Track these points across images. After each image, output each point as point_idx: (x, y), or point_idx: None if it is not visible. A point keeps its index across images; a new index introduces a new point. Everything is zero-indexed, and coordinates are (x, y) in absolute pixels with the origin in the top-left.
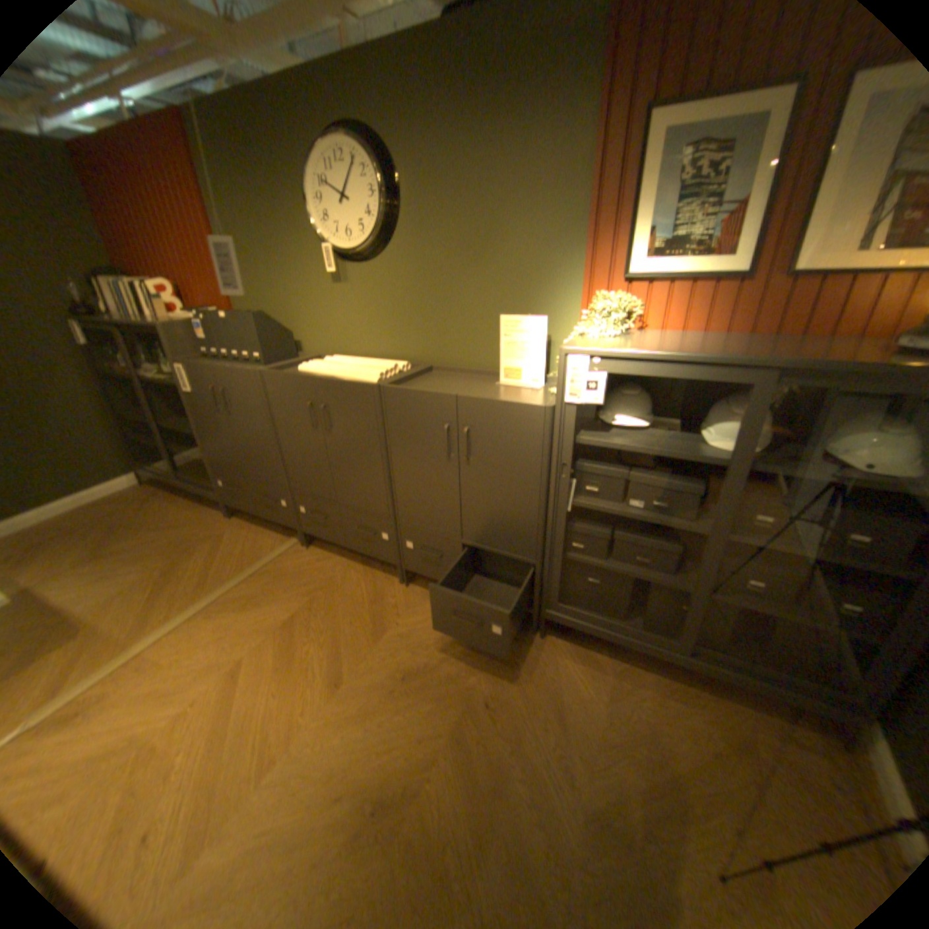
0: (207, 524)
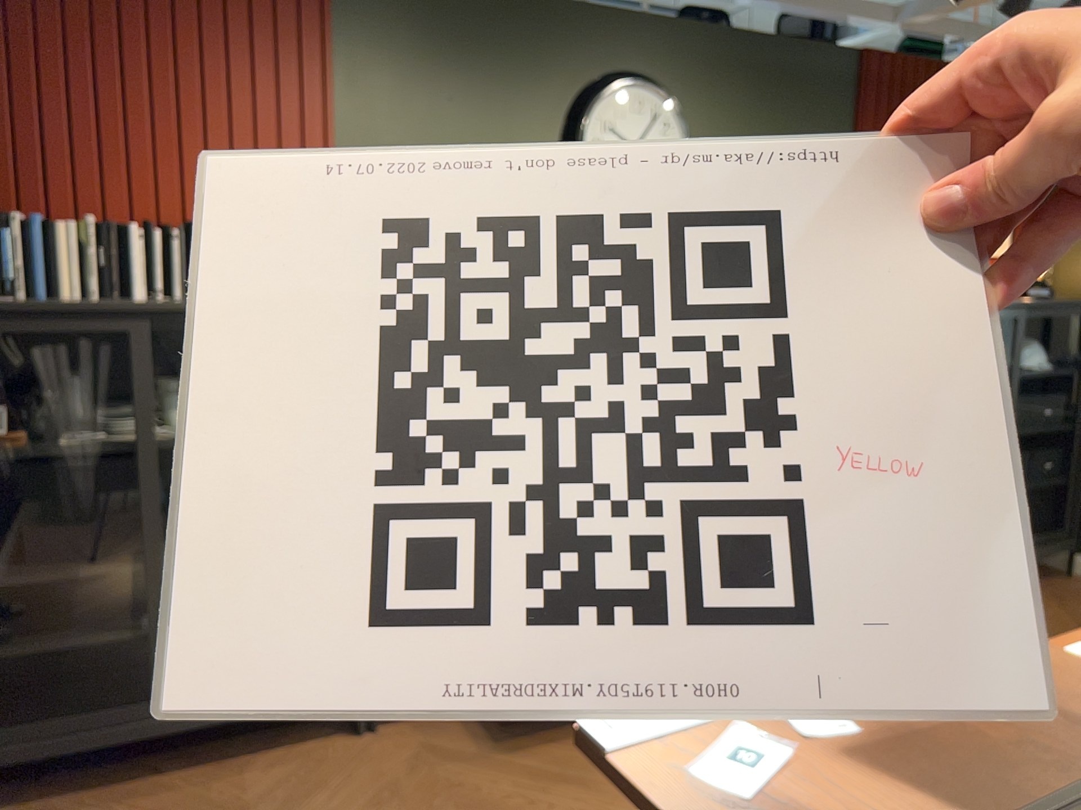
0: (344, 759)
